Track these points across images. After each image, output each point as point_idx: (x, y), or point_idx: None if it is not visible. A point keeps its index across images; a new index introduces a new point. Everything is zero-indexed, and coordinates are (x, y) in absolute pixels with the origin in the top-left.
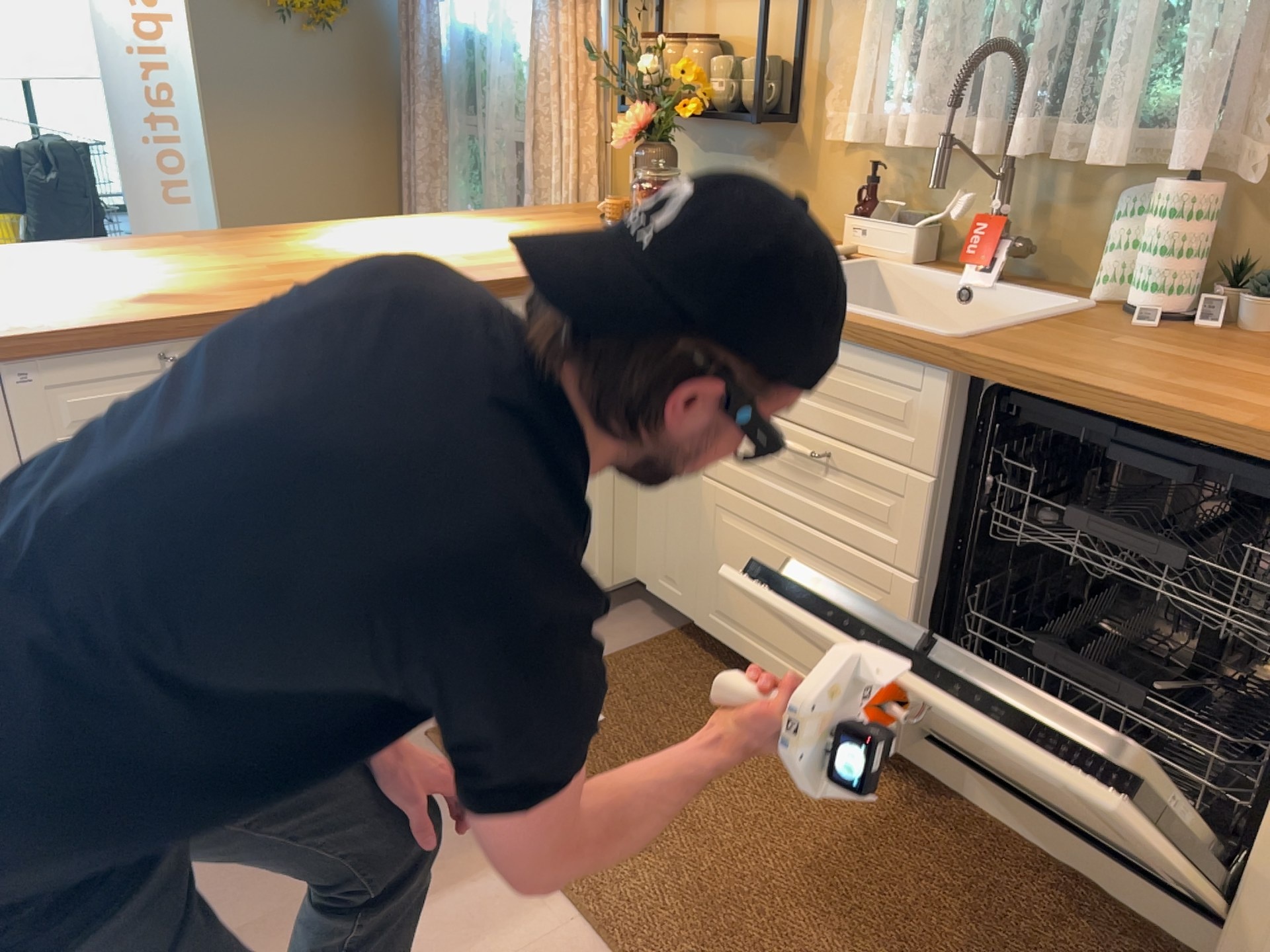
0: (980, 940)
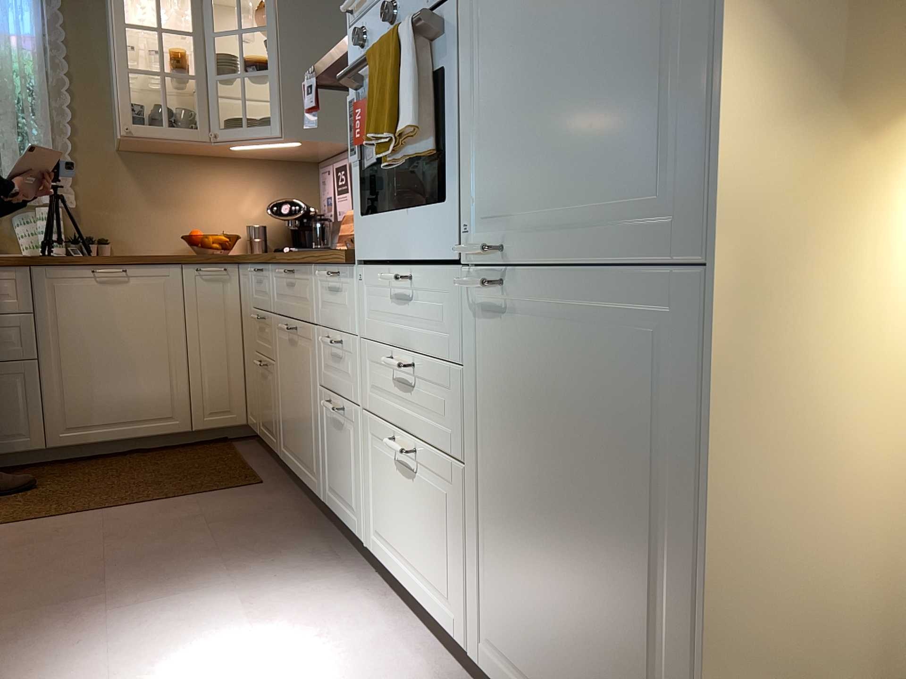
0: (130, 467)
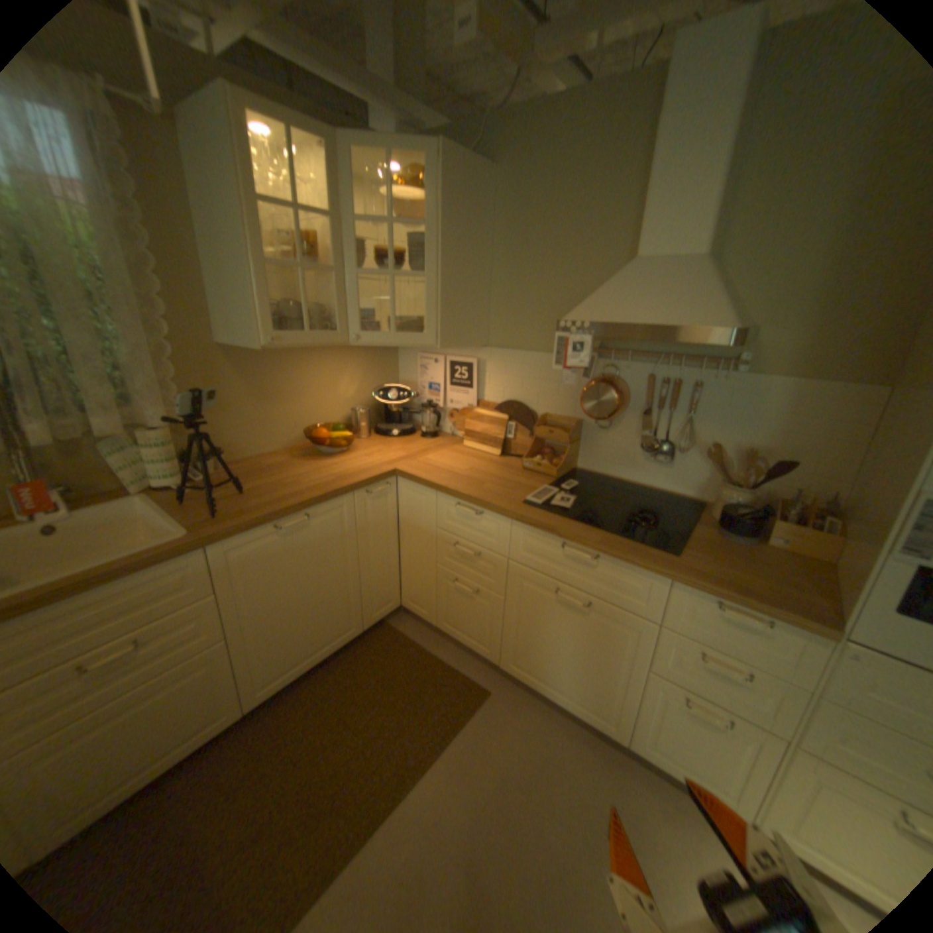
0: (337, 700)
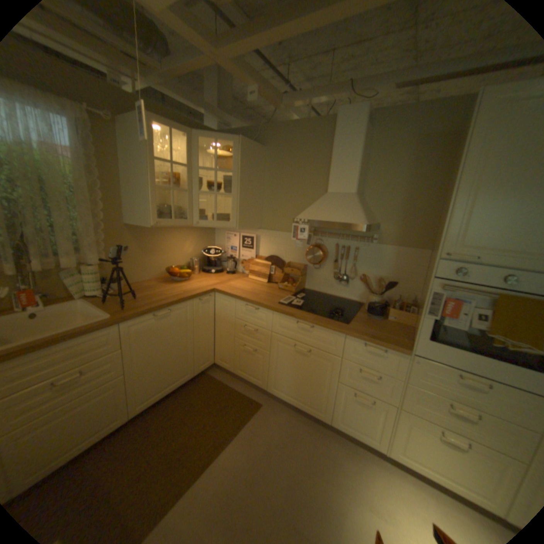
0: (179, 412)
